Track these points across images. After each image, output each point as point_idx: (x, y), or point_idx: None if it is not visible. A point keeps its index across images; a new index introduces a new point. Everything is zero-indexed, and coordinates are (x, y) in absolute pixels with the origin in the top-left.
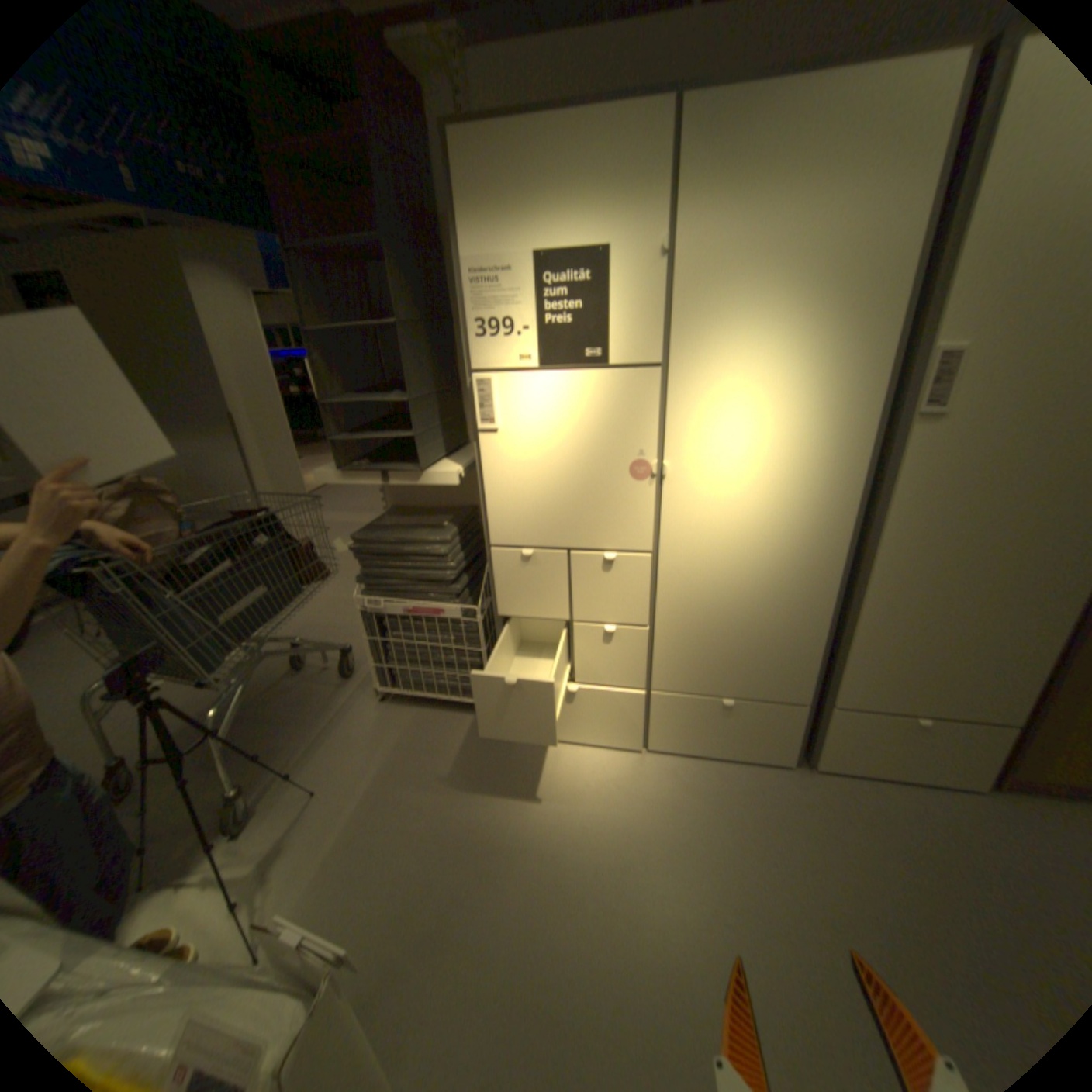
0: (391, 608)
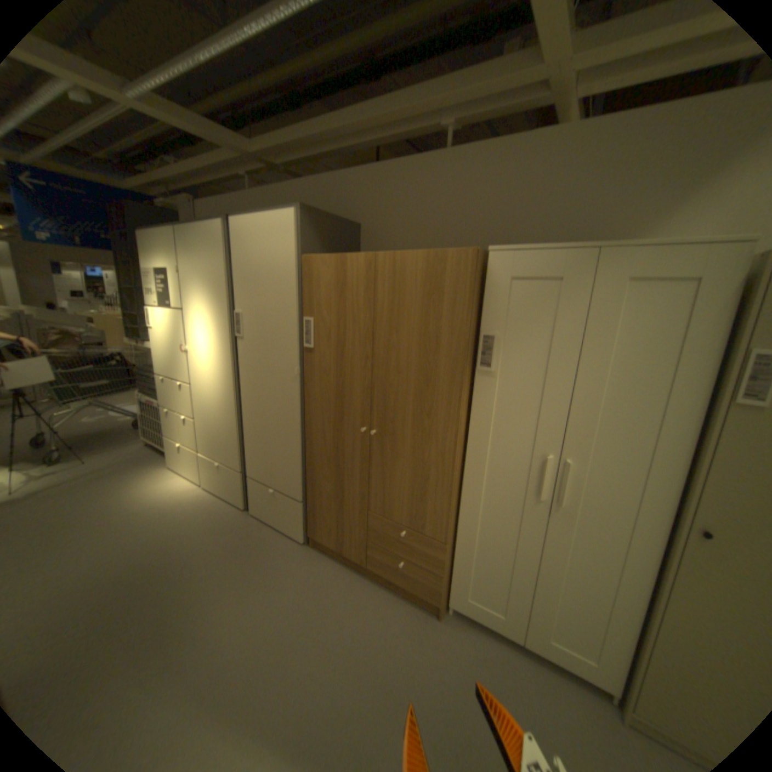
0: (143, 399)
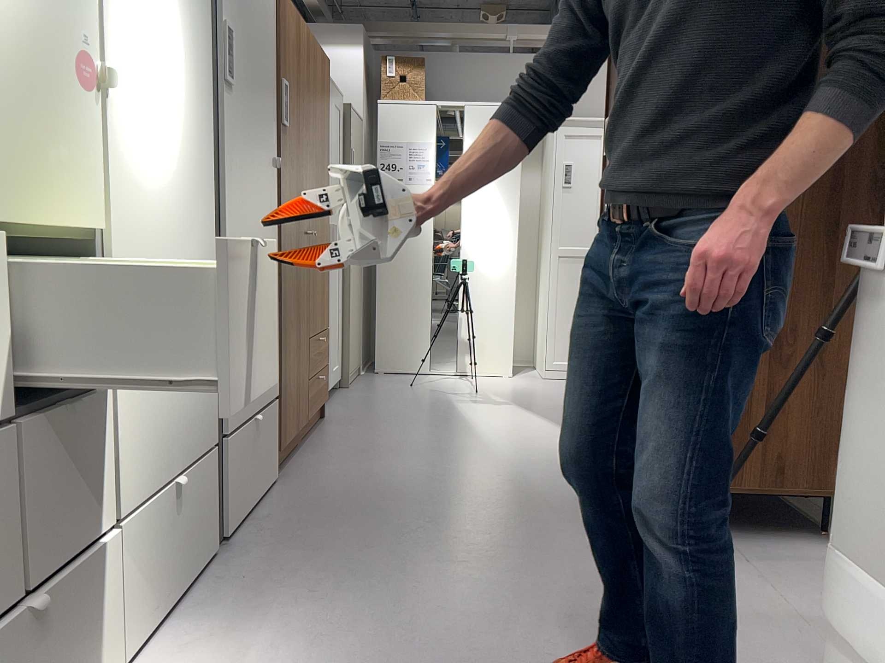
0: None
